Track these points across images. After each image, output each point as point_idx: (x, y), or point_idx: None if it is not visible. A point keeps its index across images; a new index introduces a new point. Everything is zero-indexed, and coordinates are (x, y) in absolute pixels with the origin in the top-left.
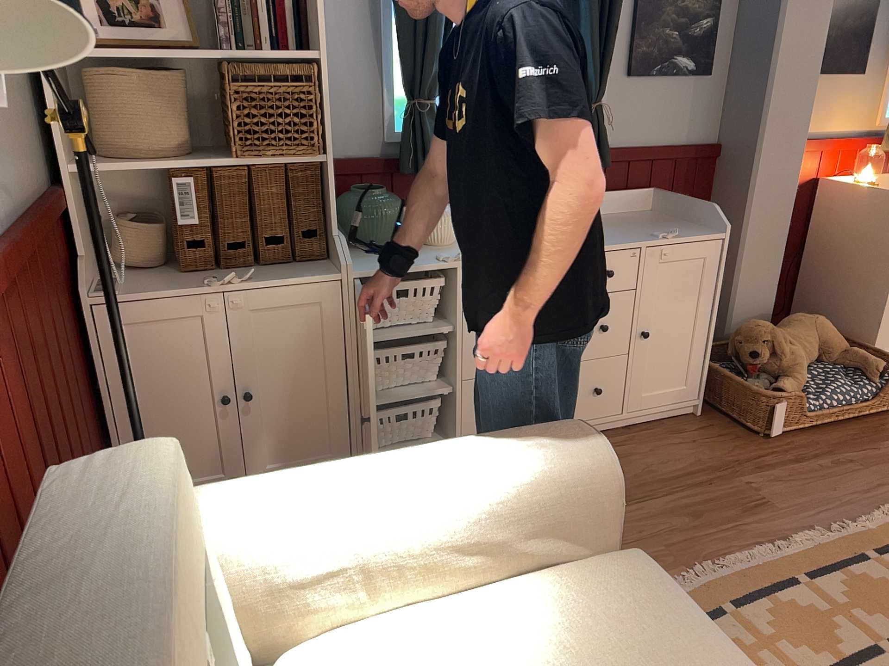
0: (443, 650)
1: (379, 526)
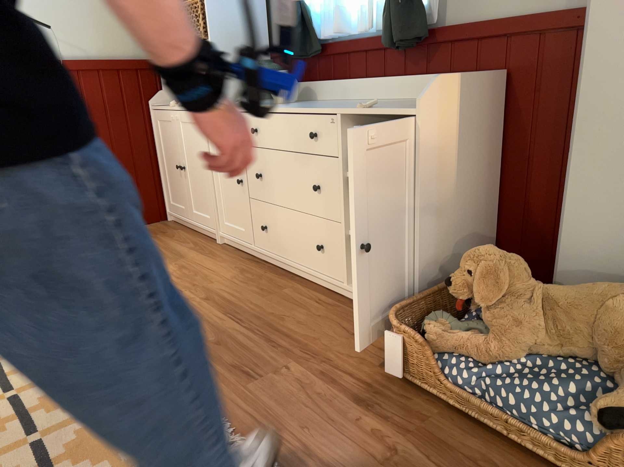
0: None
1: None
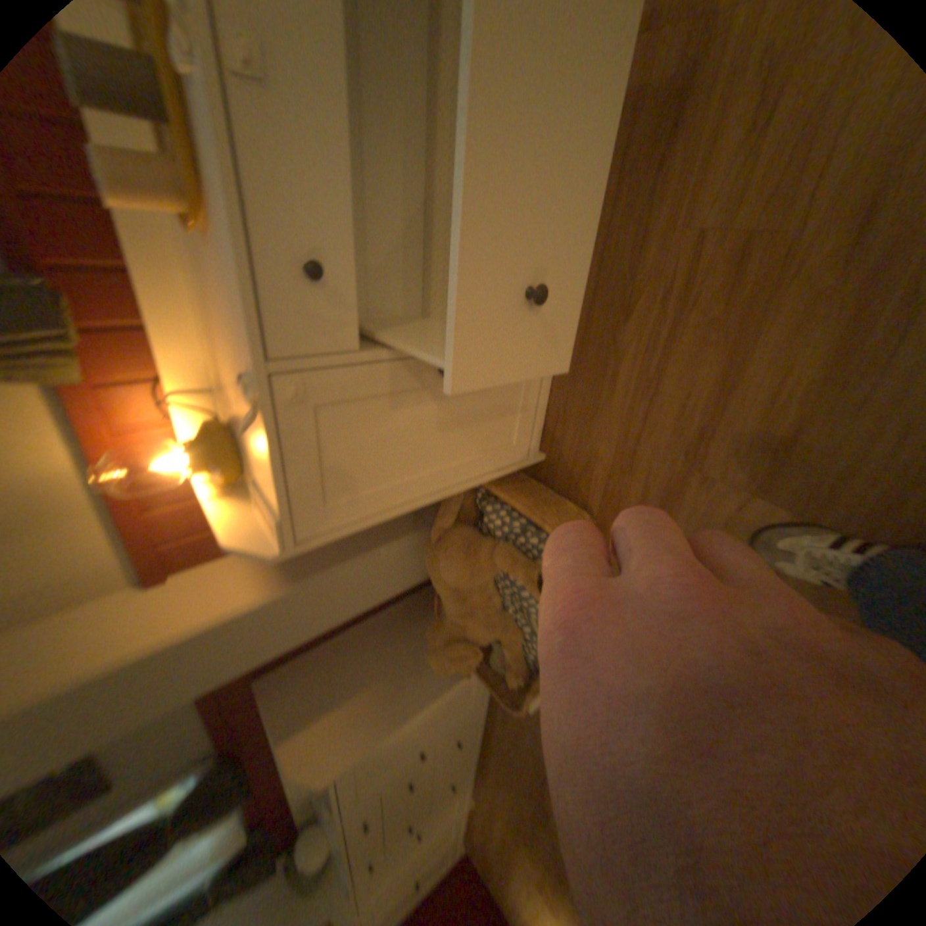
0: None
1: None
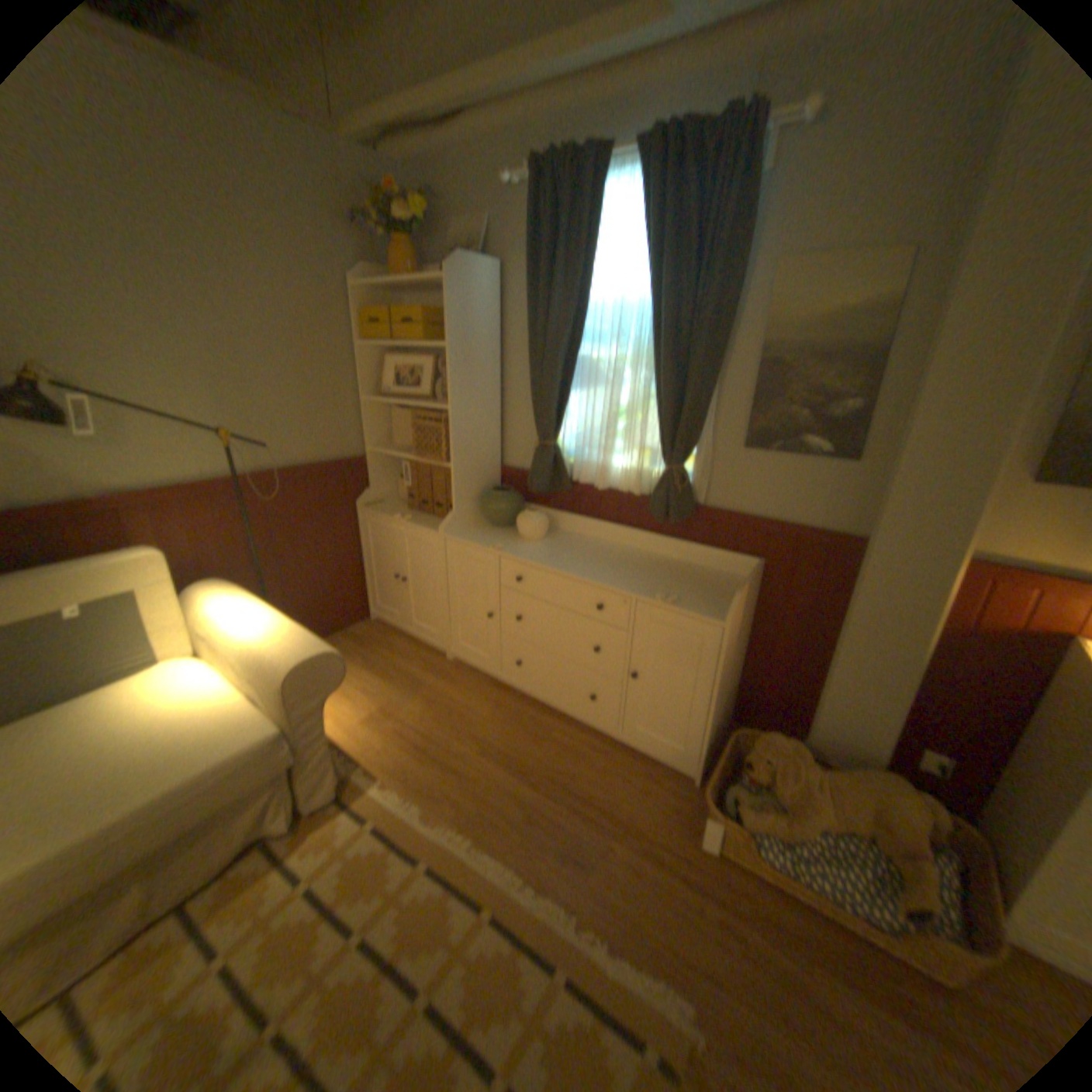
0: (186, 694)
1: (219, 634)
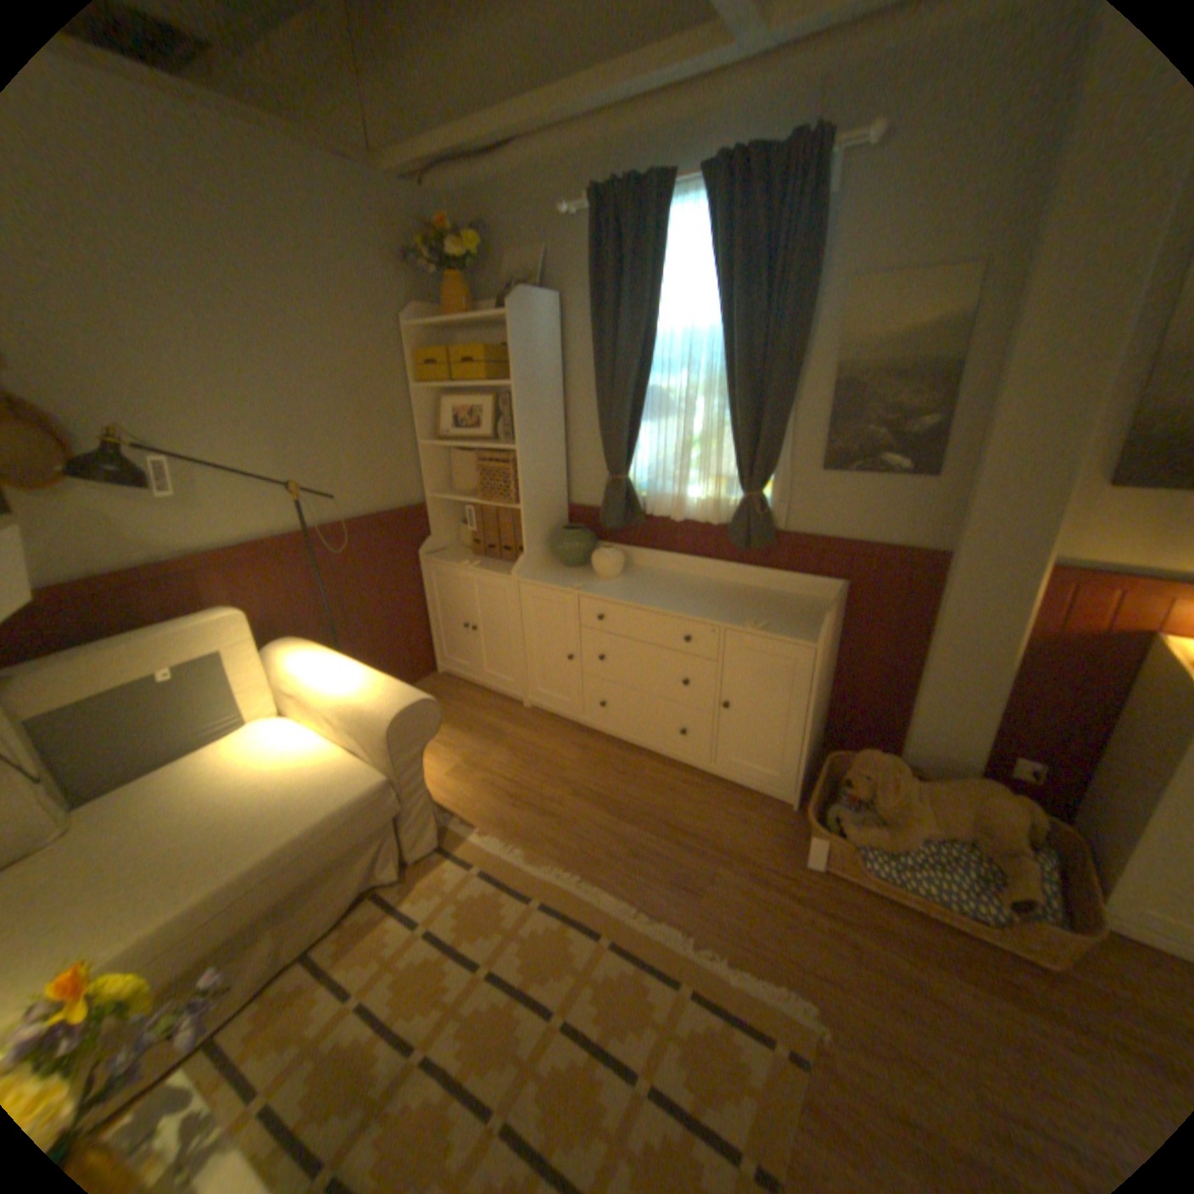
0: (284, 748)
1: (309, 688)
